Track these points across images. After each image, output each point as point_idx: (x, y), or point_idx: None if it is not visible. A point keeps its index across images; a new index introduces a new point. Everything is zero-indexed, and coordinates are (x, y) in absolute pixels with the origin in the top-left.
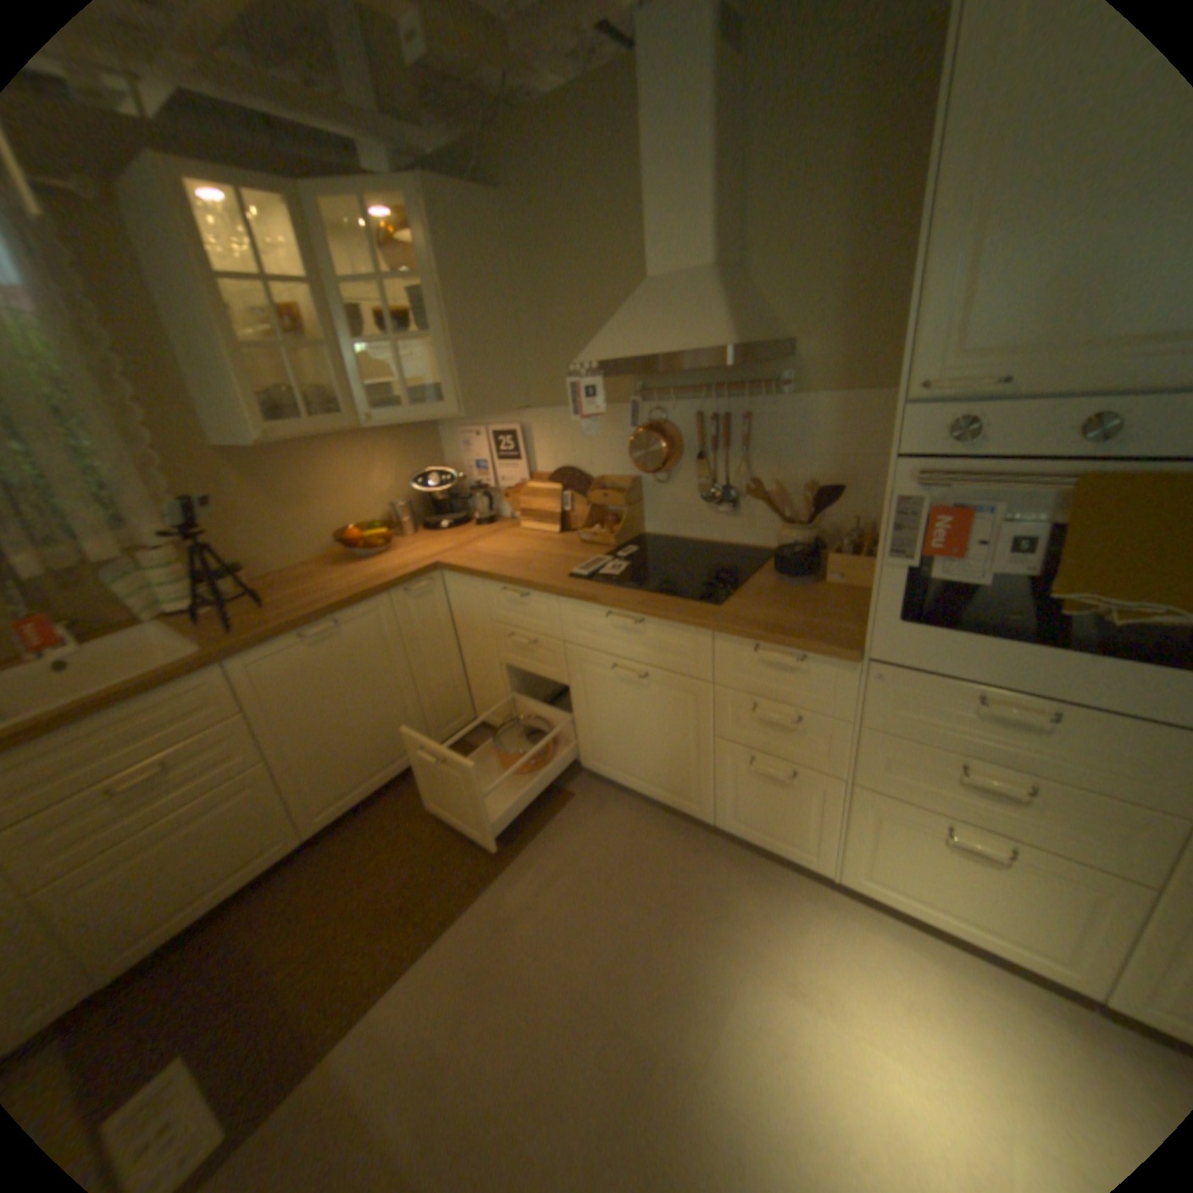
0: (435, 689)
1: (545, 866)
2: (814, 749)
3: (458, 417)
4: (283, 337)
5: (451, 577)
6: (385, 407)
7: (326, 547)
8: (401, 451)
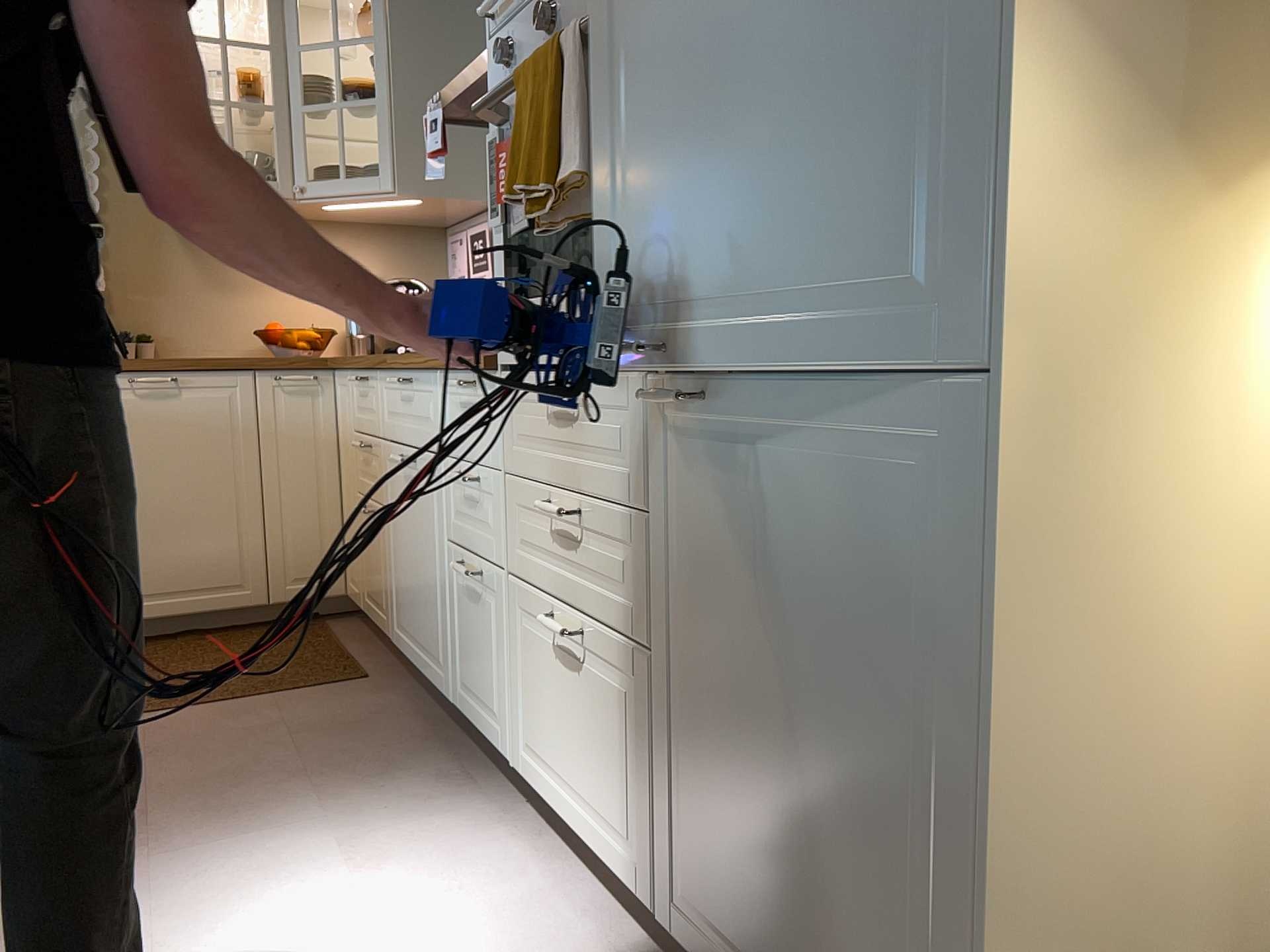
0: (293, 522)
1: (257, 713)
2: (490, 529)
3: (397, 194)
4: (242, 99)
5: (338, 376)
6: (331, 180)
7: (262, 347)
8: (390, 261)
